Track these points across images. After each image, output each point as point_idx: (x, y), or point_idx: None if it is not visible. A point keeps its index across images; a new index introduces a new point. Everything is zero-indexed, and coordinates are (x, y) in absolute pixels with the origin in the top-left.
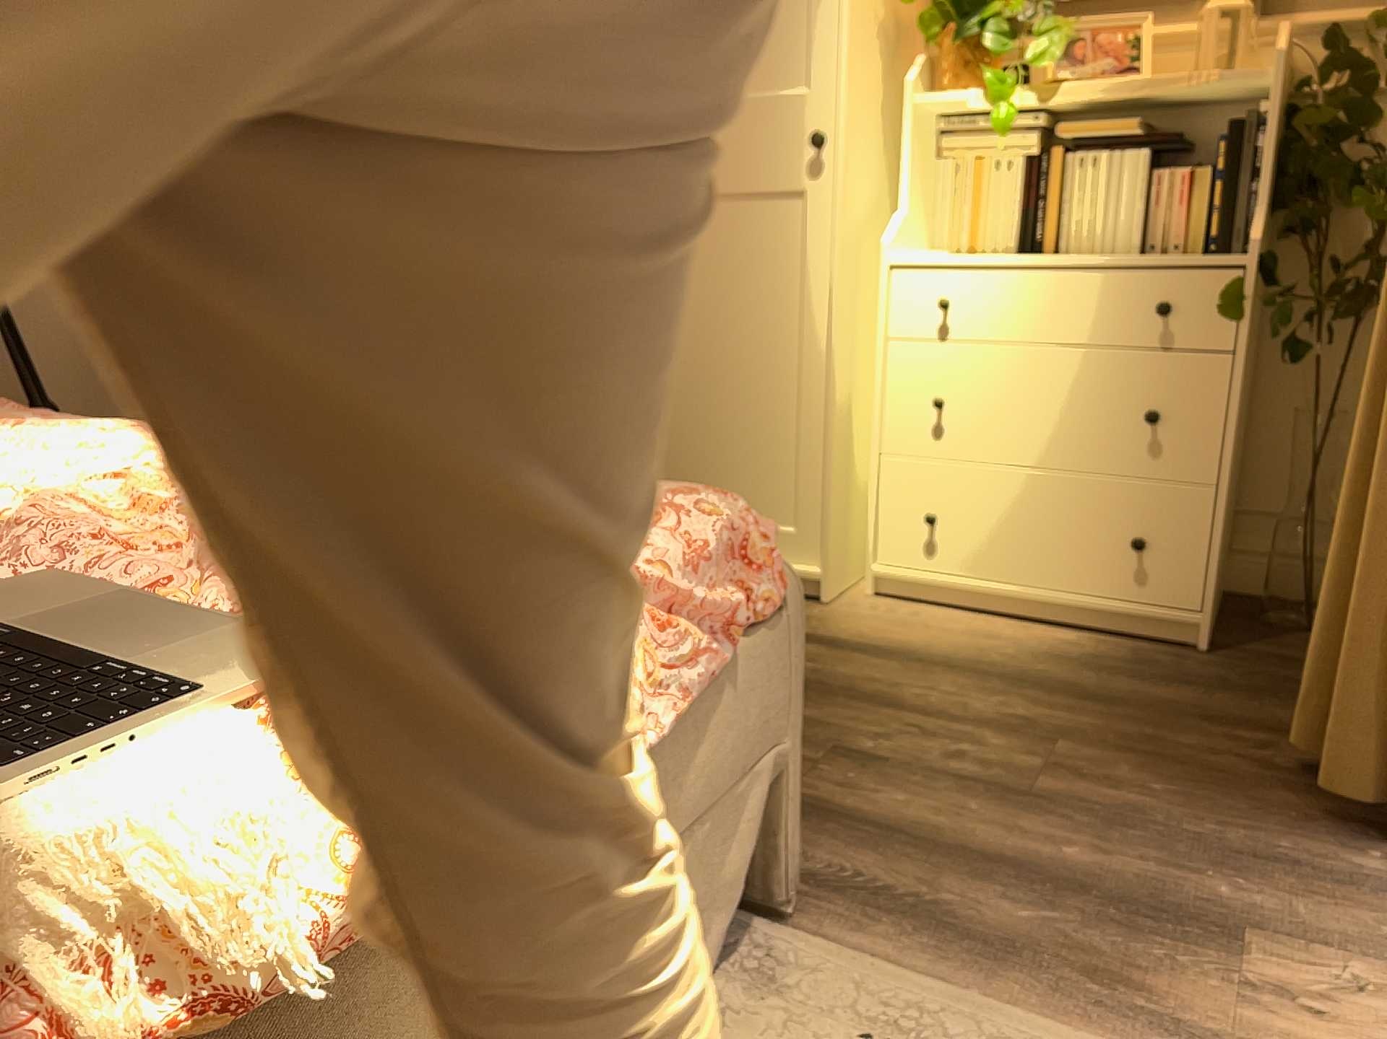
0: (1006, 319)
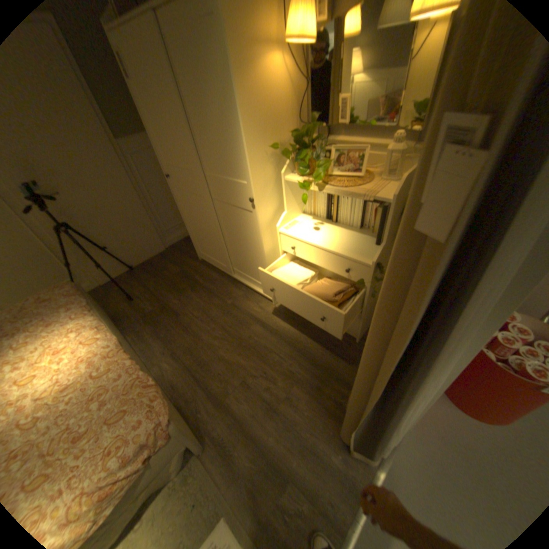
0: (309, 256)
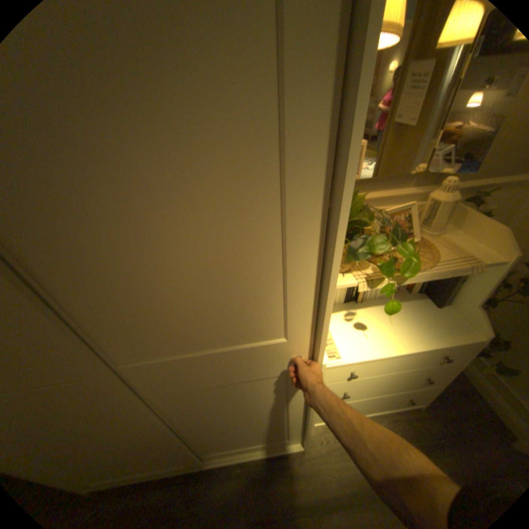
0: (379, 371)
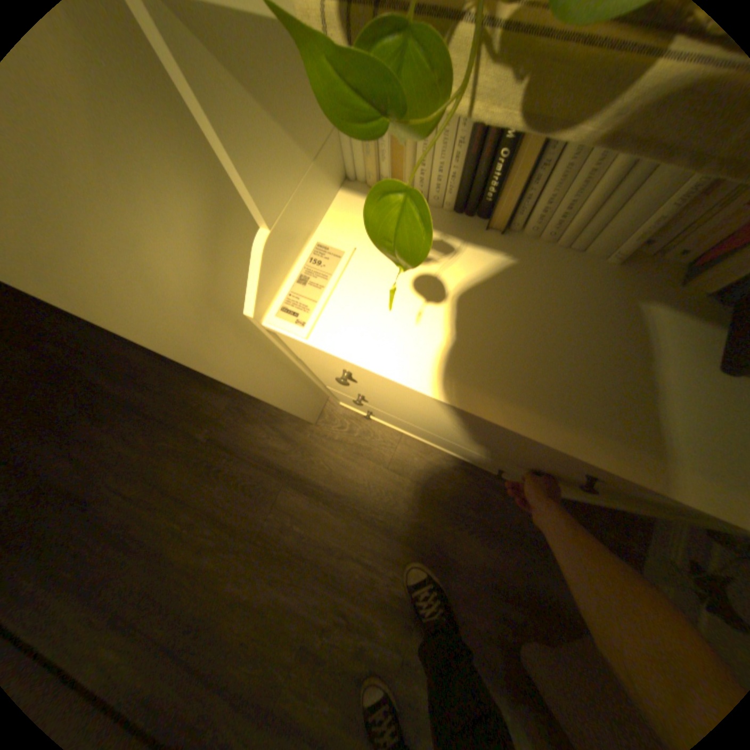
0: (412, 403)
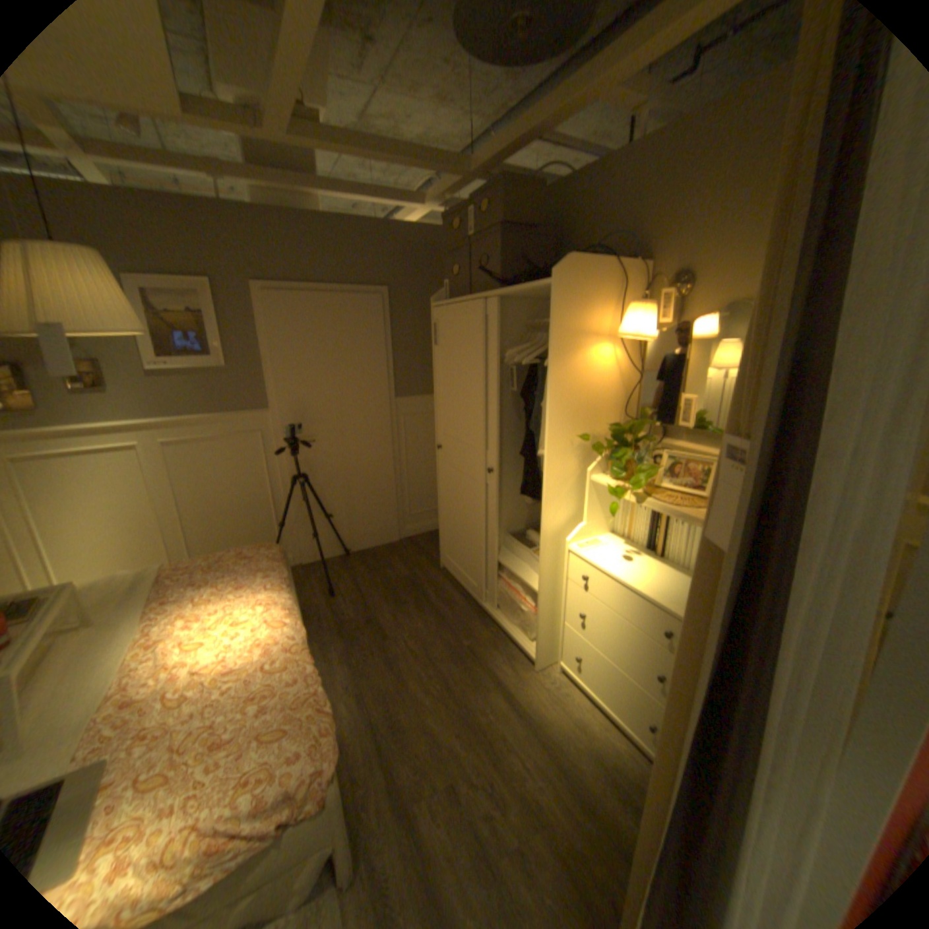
0: (608, 597)
